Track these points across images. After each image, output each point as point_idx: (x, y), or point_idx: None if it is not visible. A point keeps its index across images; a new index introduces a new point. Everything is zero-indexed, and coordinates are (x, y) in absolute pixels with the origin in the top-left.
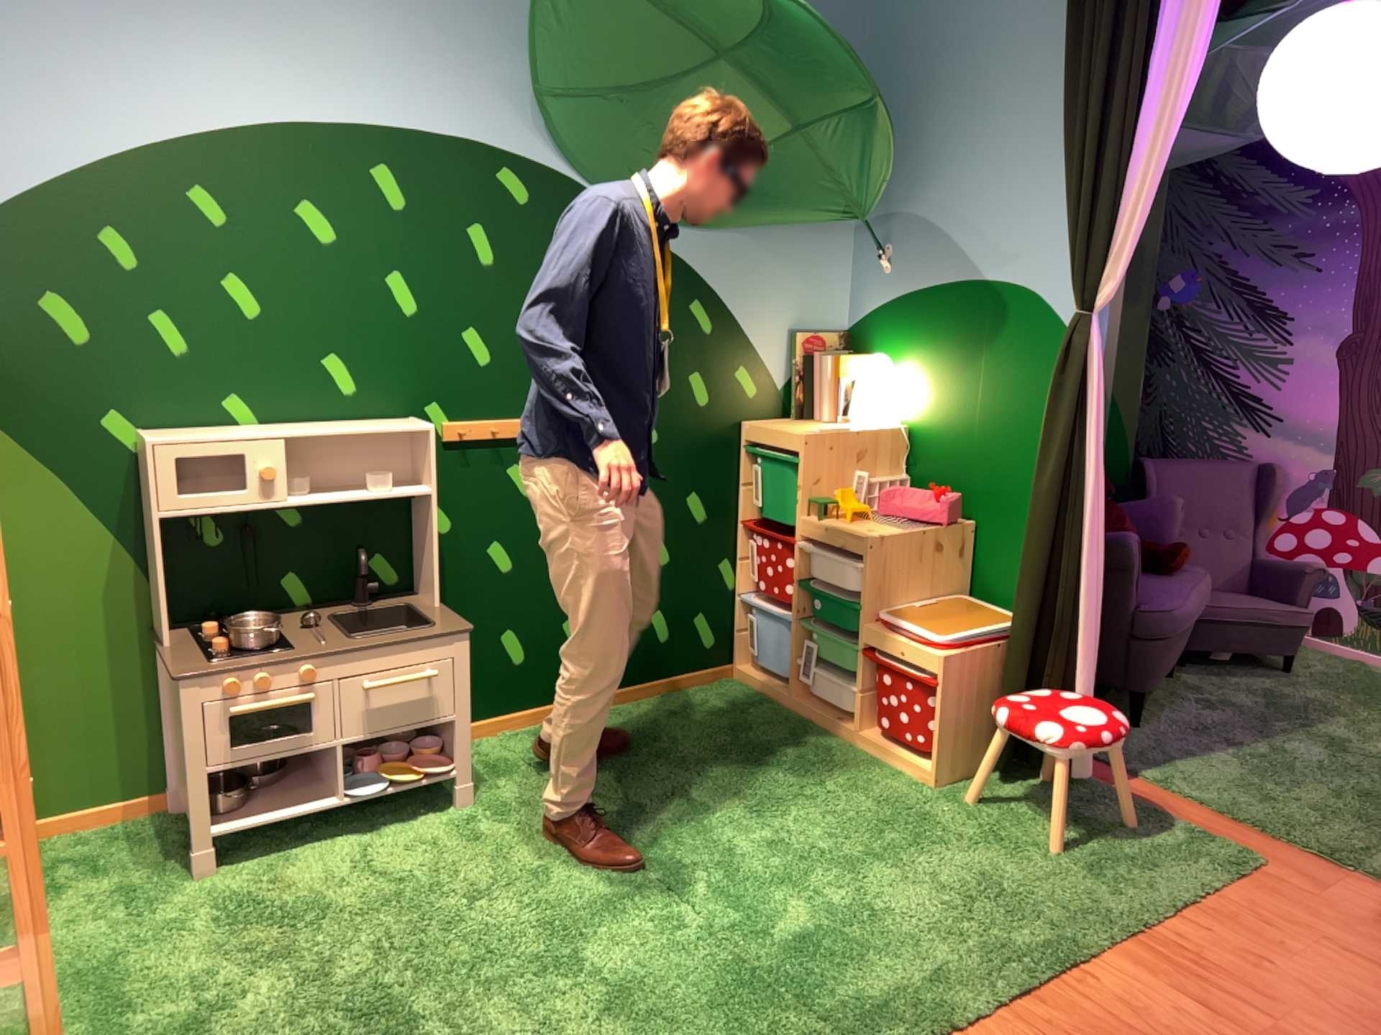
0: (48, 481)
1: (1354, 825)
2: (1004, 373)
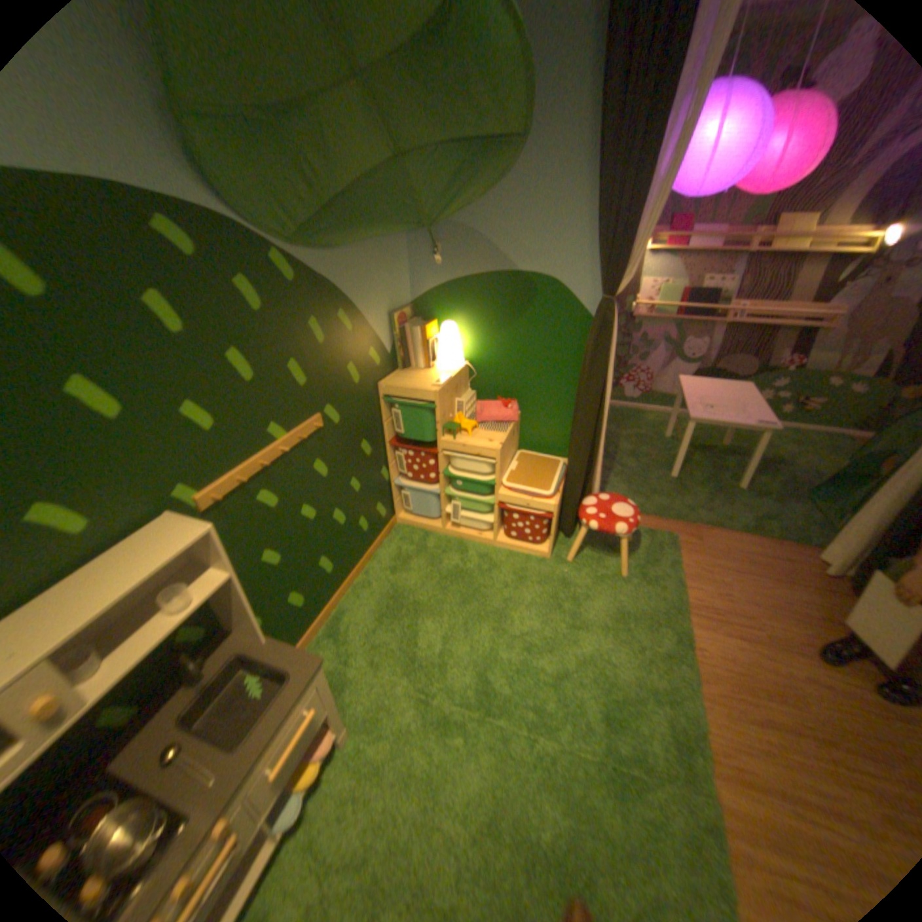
0: None
1: (678, 499)
2: (534, 330)
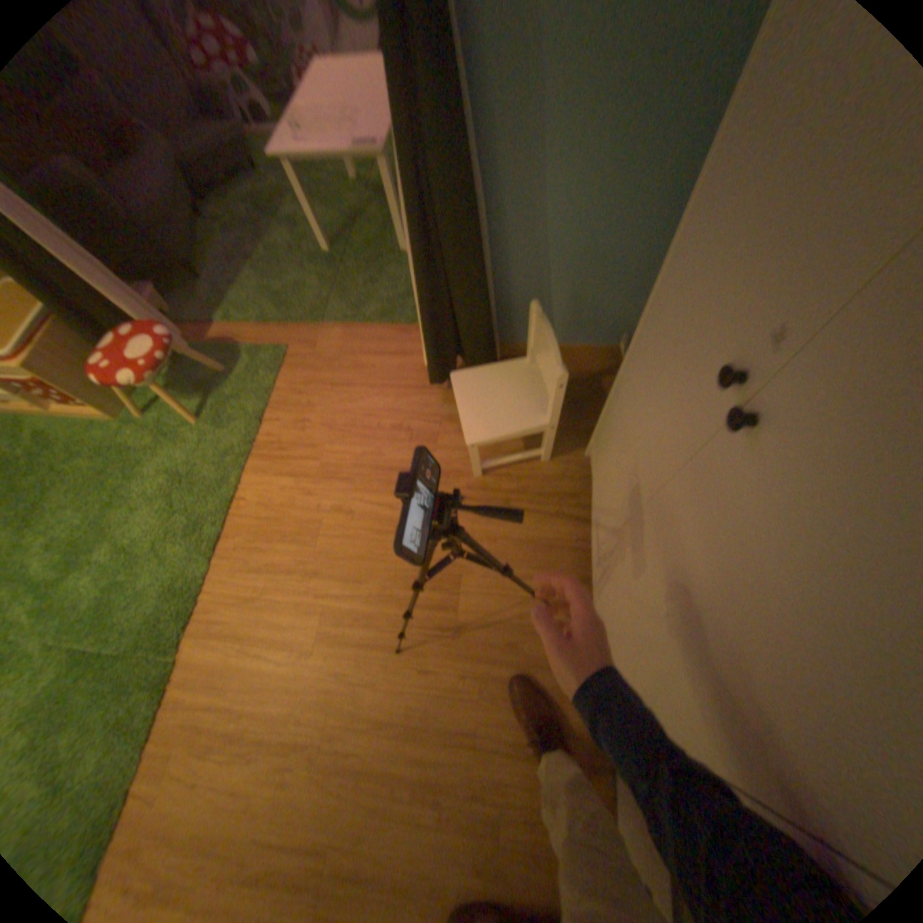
0: None
1: (314, 291)
2: None
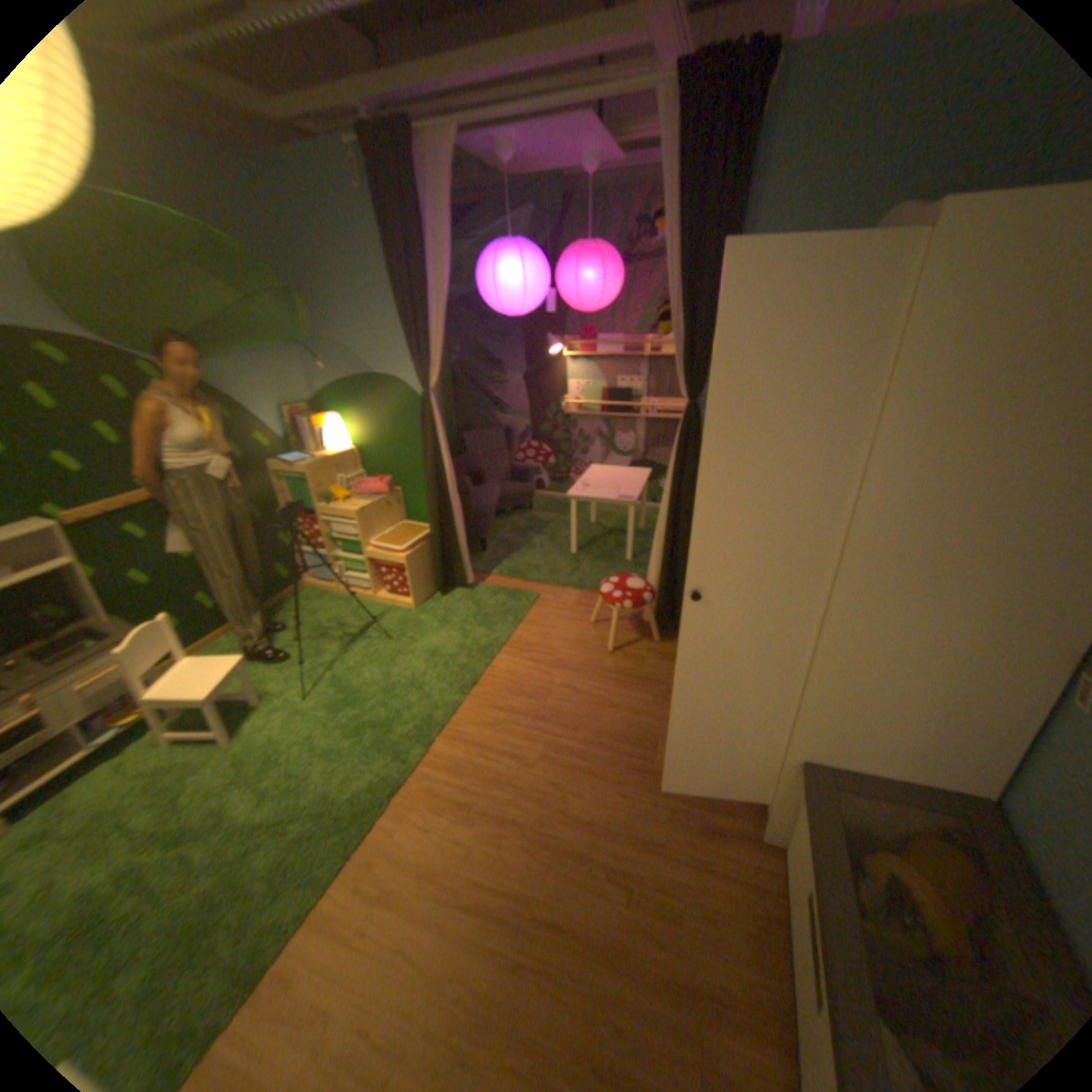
0: None
1: (564, 570)
2: (397, 420)
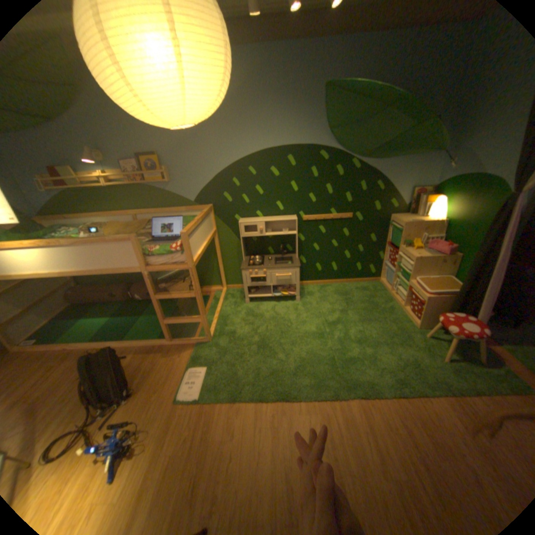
0: (226, 228)
1: None
2: (484, 208)
